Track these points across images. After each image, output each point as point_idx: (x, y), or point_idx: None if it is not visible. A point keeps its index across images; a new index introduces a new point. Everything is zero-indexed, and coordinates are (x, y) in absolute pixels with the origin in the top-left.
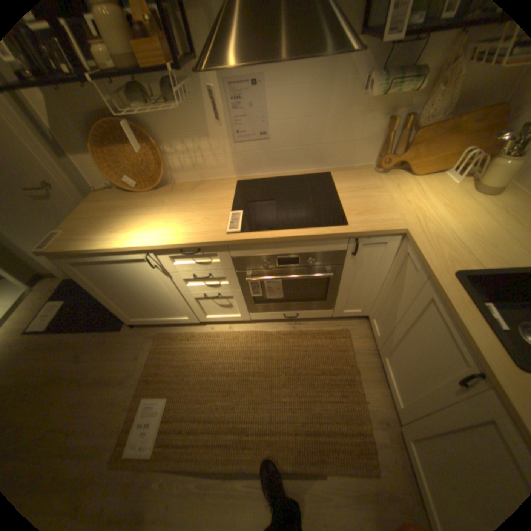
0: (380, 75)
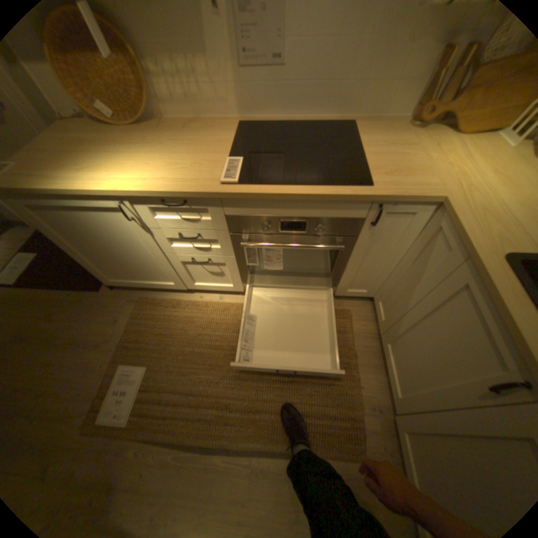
0: None
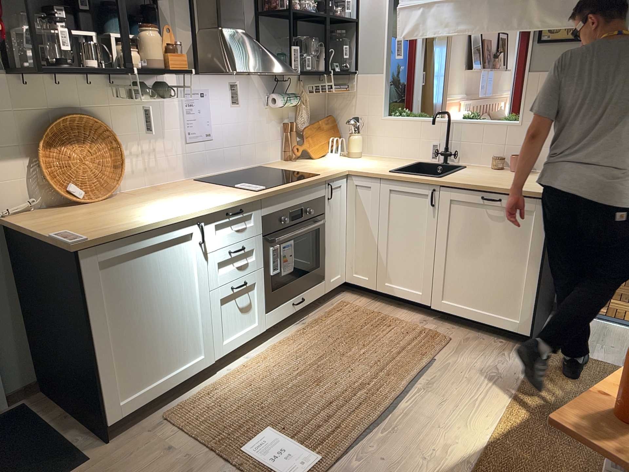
0: (278, 96)
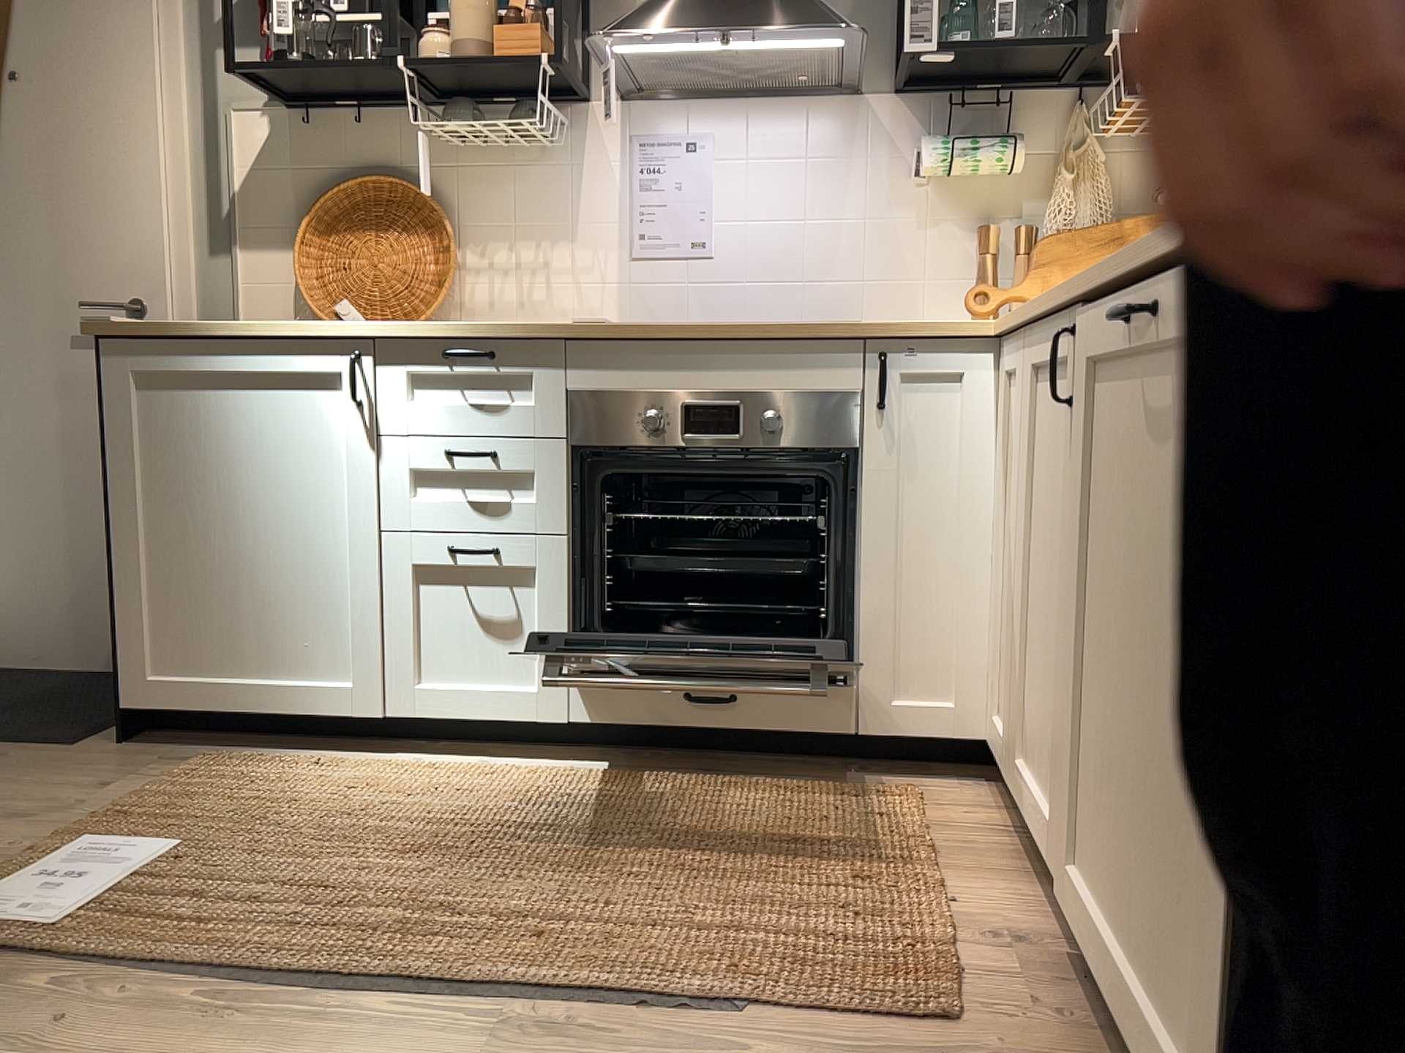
0: (931, 142)
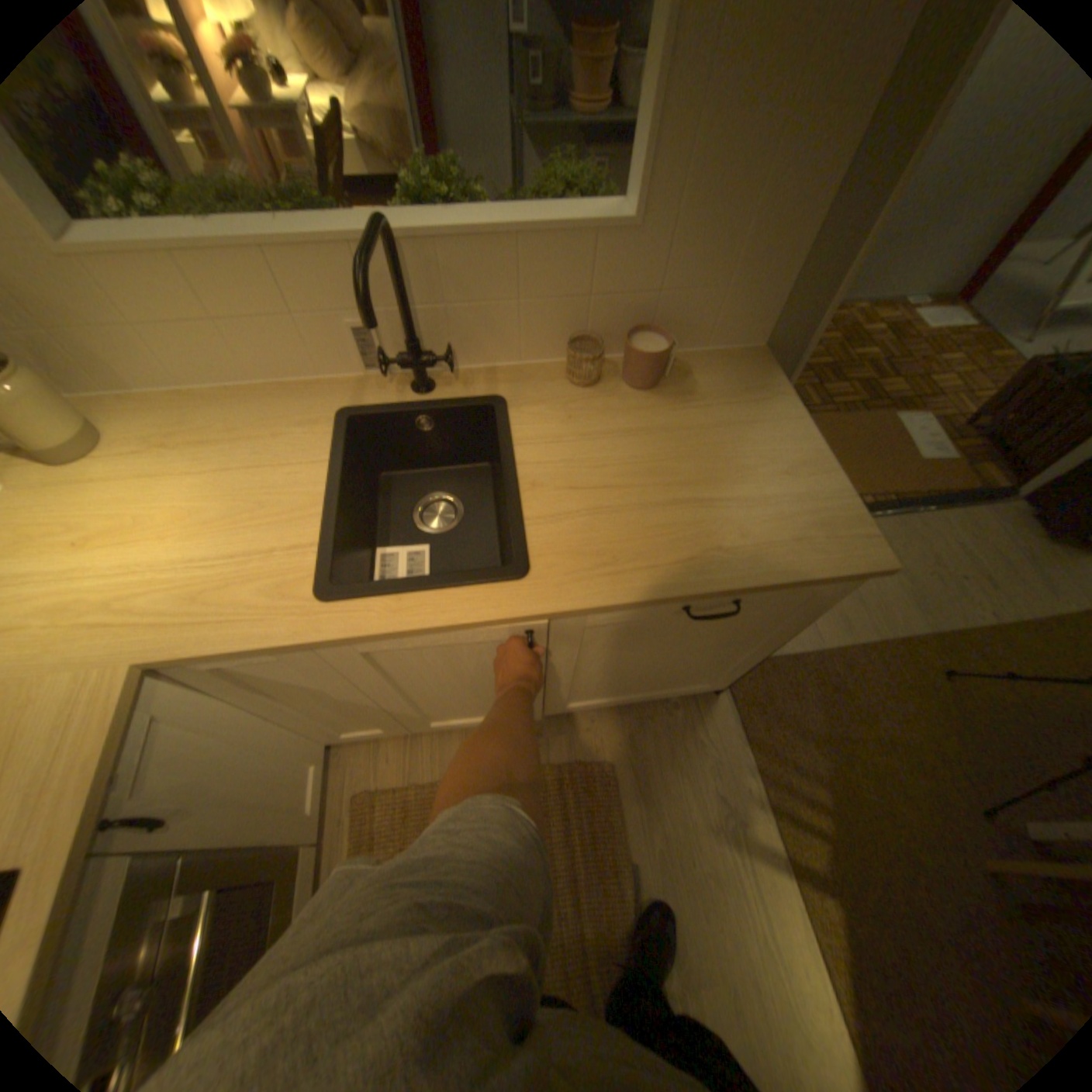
0: None
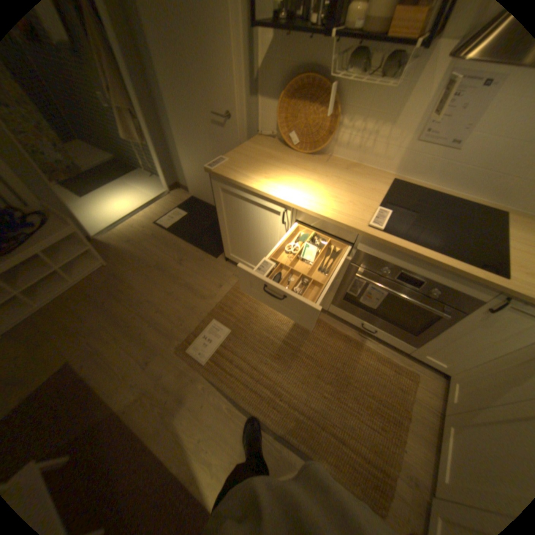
0: None
